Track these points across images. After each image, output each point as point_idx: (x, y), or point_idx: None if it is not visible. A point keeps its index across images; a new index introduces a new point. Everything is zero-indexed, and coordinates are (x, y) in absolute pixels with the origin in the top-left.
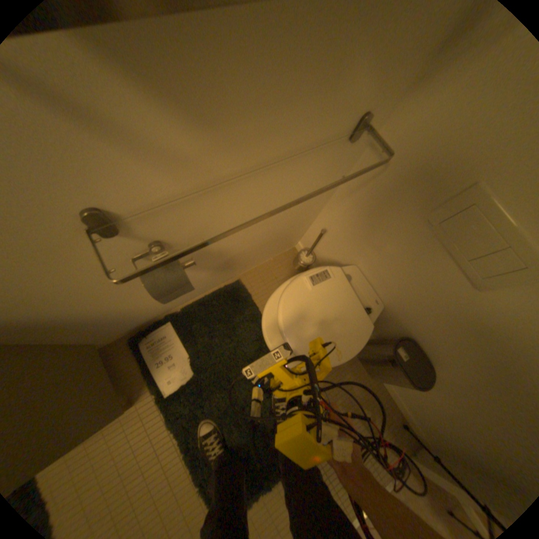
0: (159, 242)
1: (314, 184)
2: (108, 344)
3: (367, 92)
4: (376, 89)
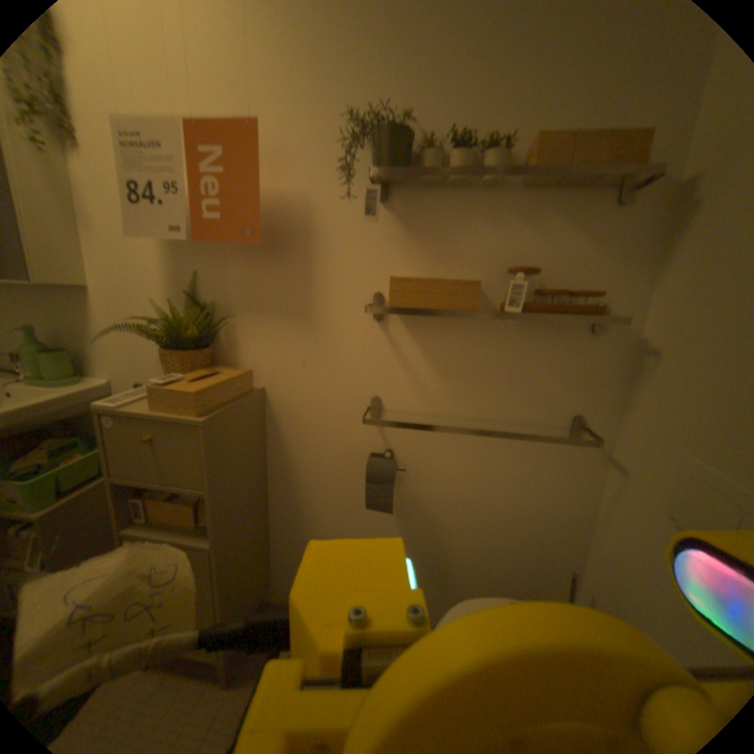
0: (393, 453)
1: (550, 486)
2: (276, 604)
3: (568, 397)
4: (578, 398)
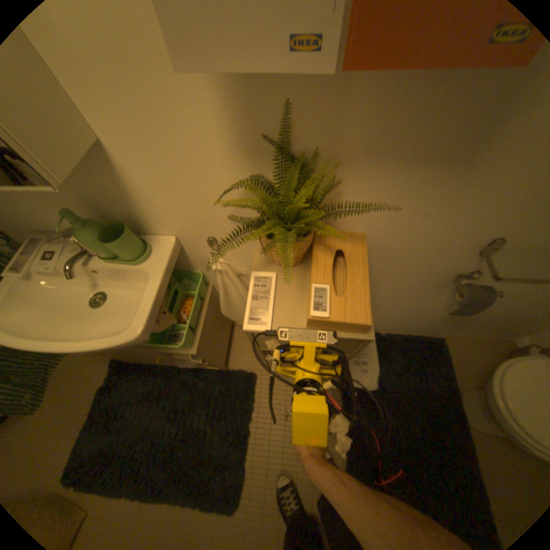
0: (481, 273)
1: None
2: None
3: None
4: None
